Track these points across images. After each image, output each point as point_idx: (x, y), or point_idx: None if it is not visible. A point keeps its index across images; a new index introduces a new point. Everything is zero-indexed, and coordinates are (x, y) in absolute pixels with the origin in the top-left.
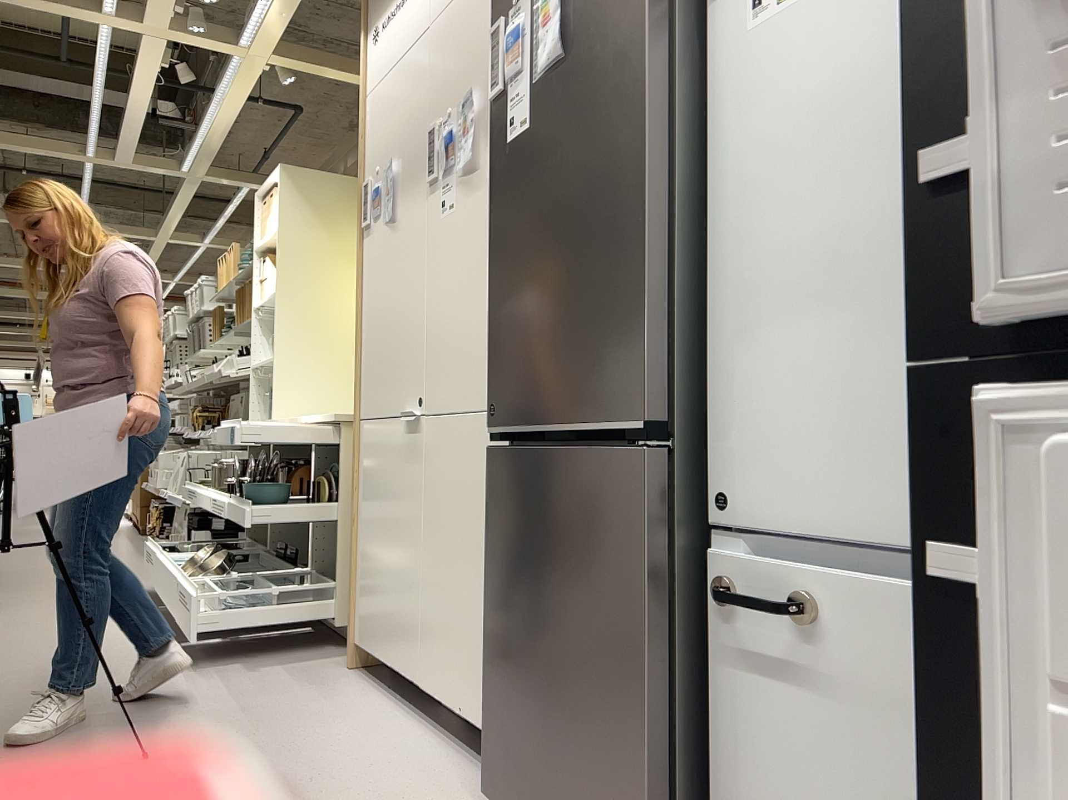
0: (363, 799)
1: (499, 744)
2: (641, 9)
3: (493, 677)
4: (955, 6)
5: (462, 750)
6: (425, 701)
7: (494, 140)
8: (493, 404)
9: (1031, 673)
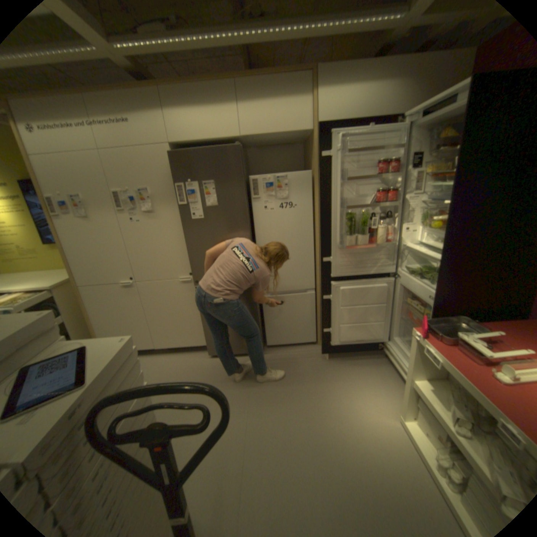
0: (183, 374)
1: (209, 344)
2: (244, 205)
3: (207, 333)
4: (324, 243)
5: (180, 353)
6: (147, 351)
7: (184, 216)
8: (196, 280)
9: (333, 304)
